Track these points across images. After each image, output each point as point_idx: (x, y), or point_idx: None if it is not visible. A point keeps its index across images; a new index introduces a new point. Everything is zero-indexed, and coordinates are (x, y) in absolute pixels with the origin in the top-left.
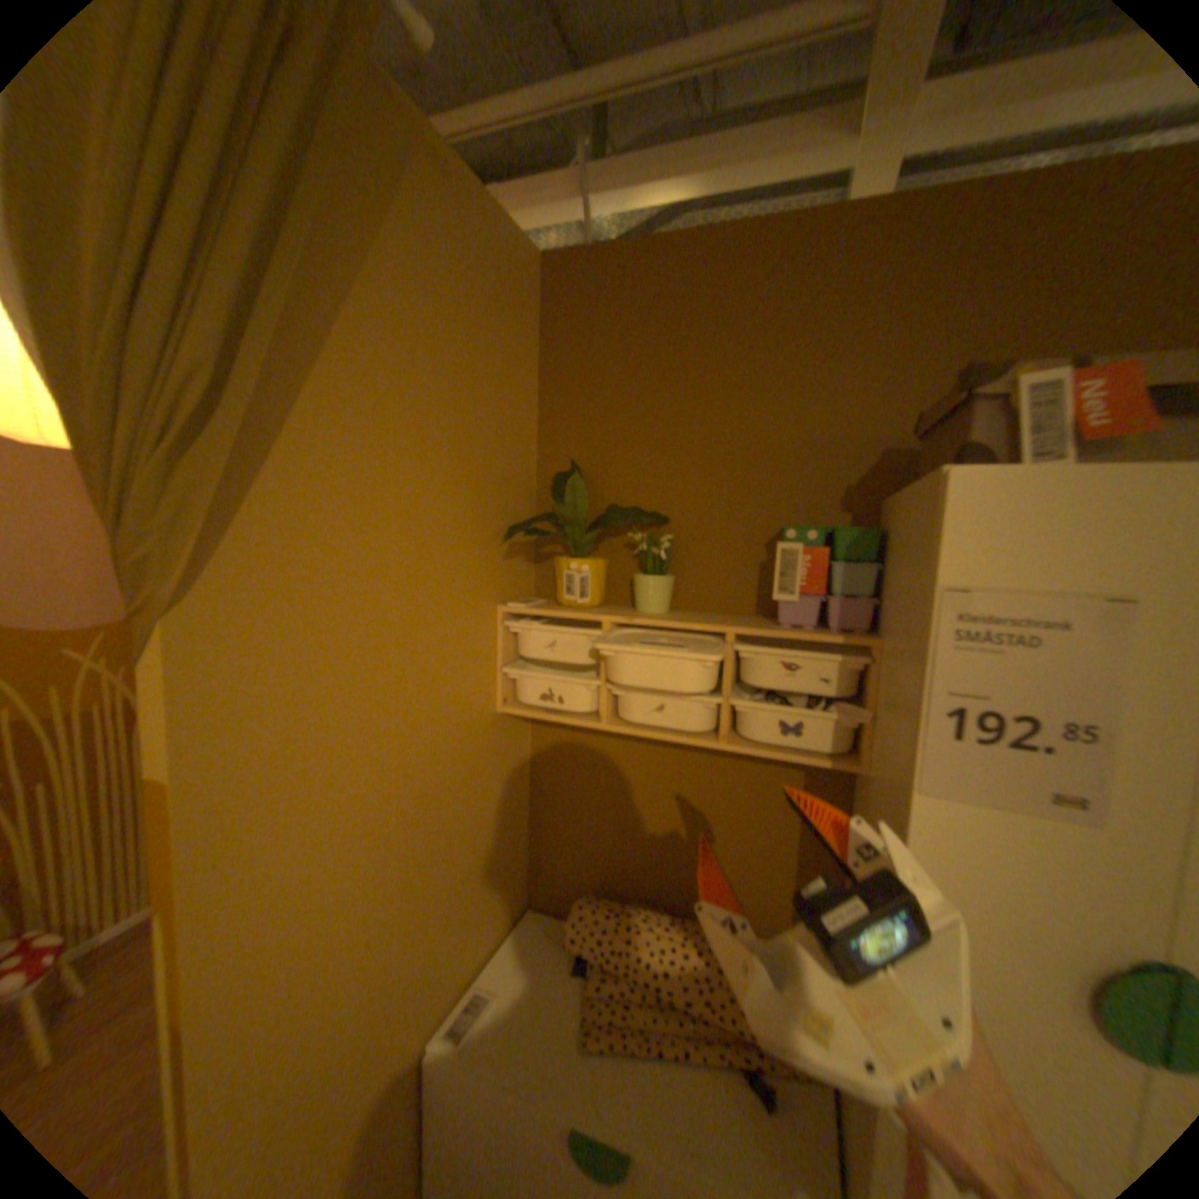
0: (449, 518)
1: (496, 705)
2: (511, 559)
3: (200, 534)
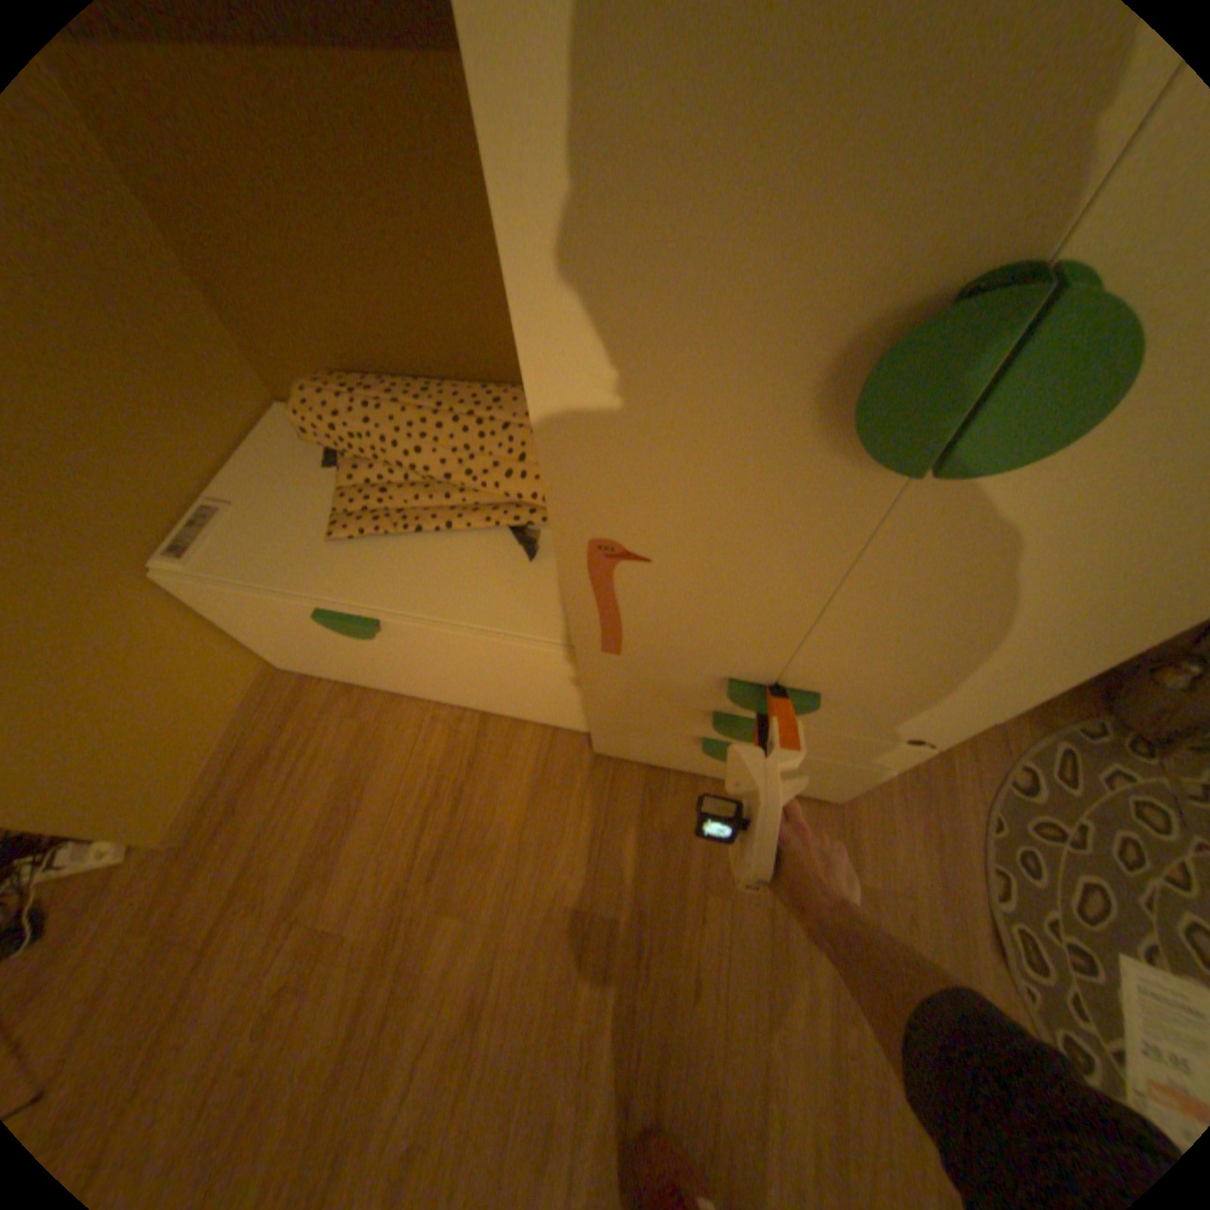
0: None
1: None
2: None
3: None
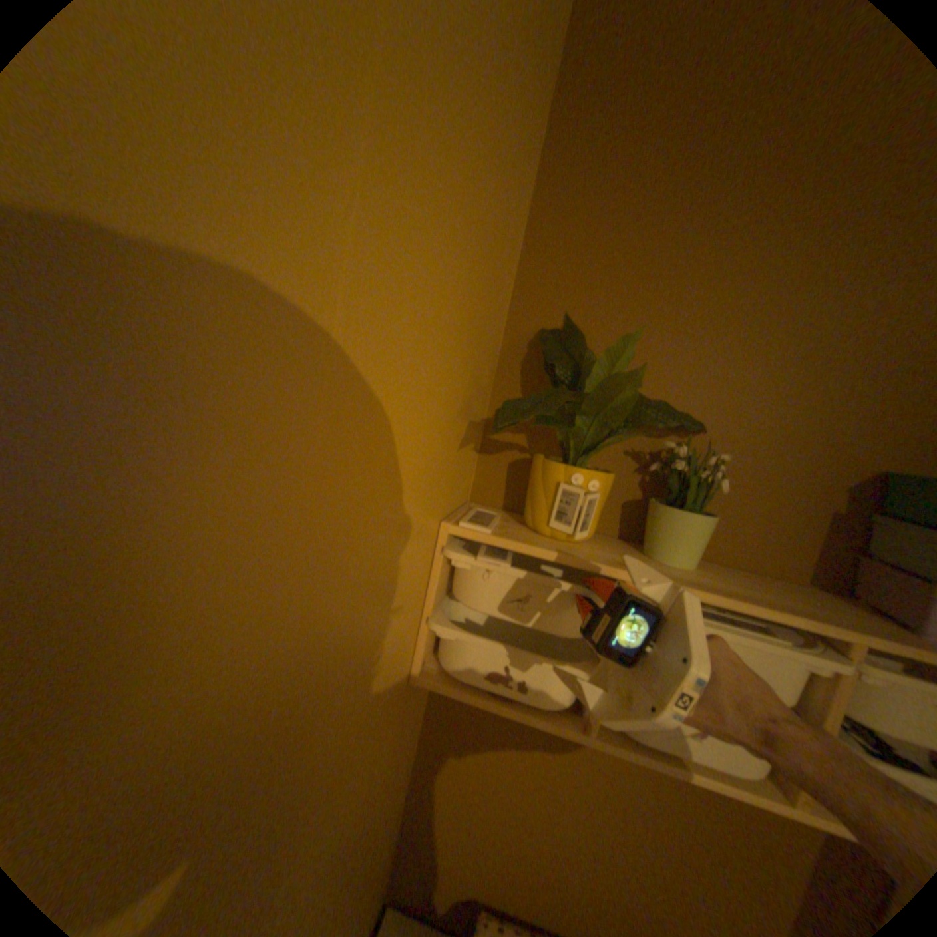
0: (427, 364)
1: (413, 673)
2: (466, 446)
3: None
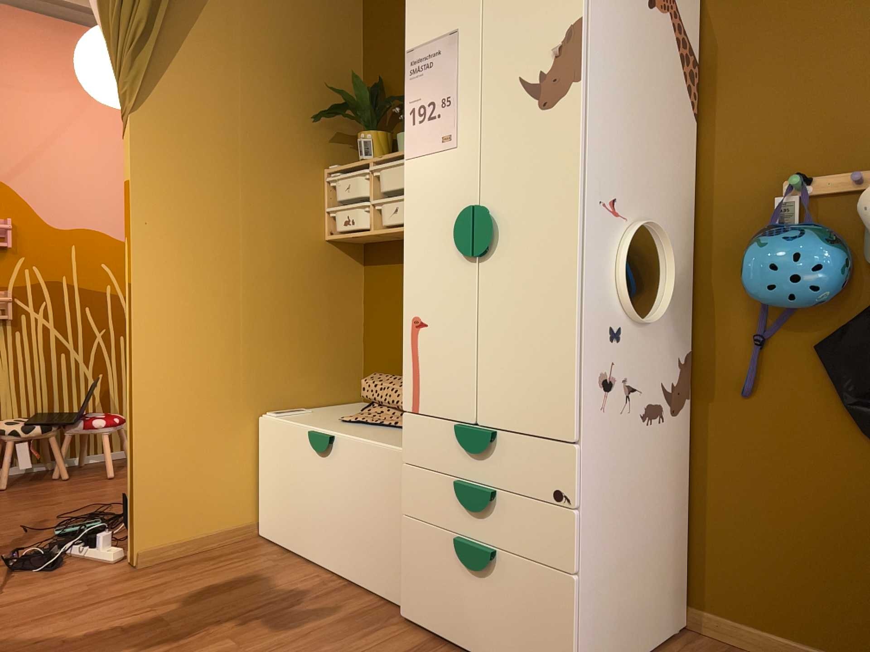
0: (280, 107)
1: (323, 234)
2: (337, 144)
3: (145, 86)
